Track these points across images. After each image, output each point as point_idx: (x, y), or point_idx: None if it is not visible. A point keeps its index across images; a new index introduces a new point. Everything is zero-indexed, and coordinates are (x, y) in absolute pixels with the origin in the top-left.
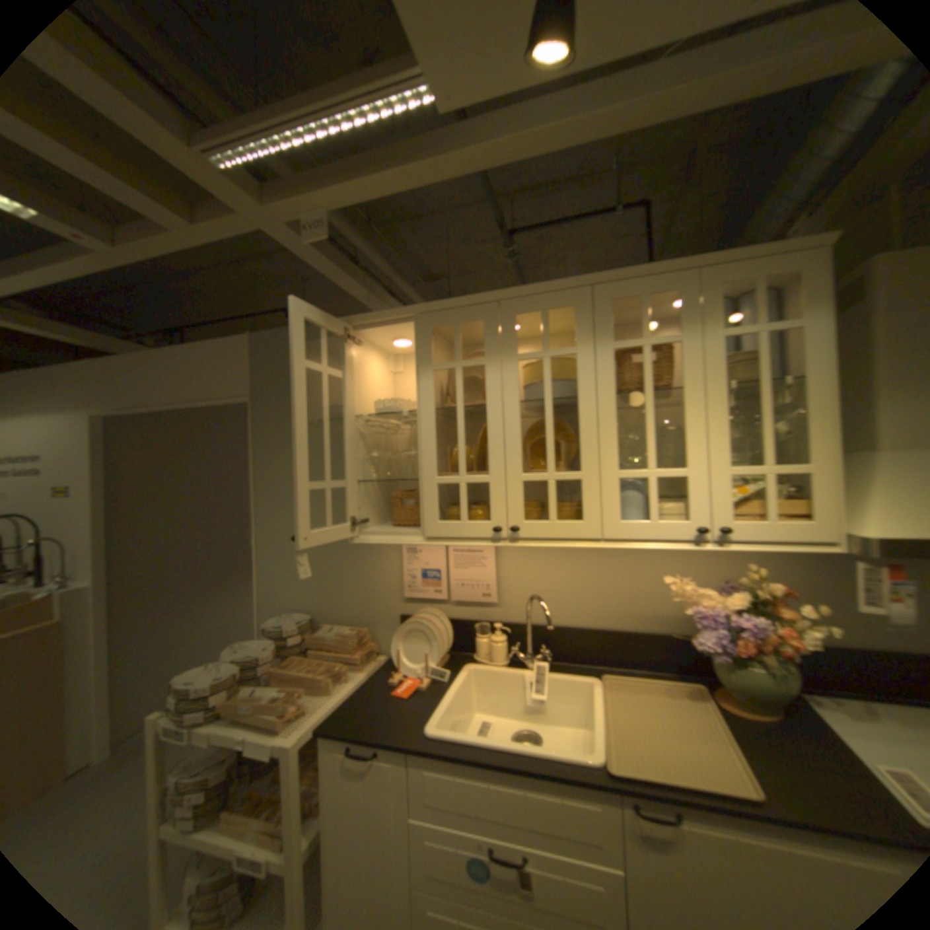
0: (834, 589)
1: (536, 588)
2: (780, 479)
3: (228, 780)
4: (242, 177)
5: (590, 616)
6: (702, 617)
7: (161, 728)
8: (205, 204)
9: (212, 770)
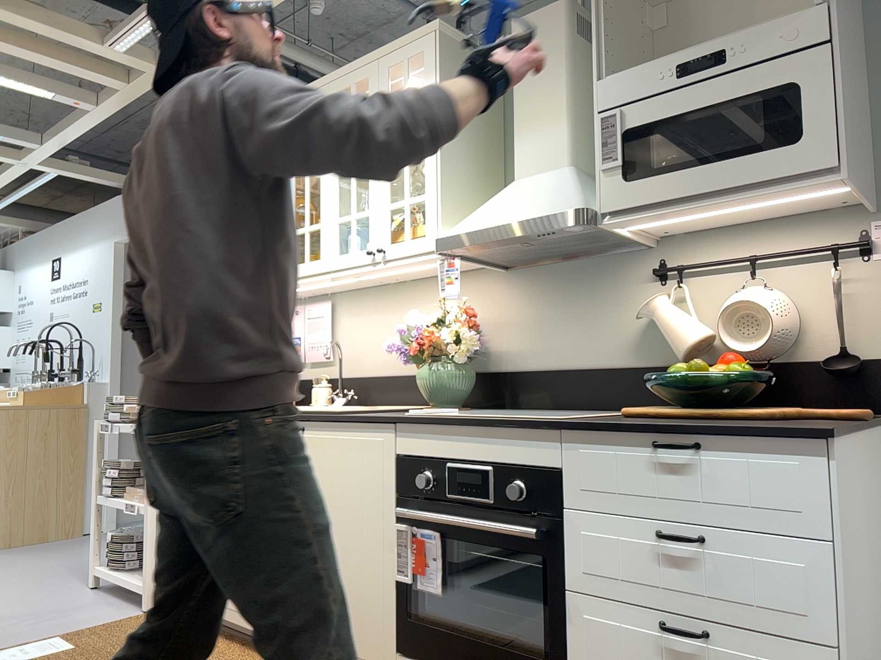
0: (537, 316)
1: (356, 345)
2: (413, 207)
3: (134, 468)
4: (141, 54)
5: (387, 364)
6: (408, 334)
7: (101, 427)
8: (136, 72)
9: (127, 462)
